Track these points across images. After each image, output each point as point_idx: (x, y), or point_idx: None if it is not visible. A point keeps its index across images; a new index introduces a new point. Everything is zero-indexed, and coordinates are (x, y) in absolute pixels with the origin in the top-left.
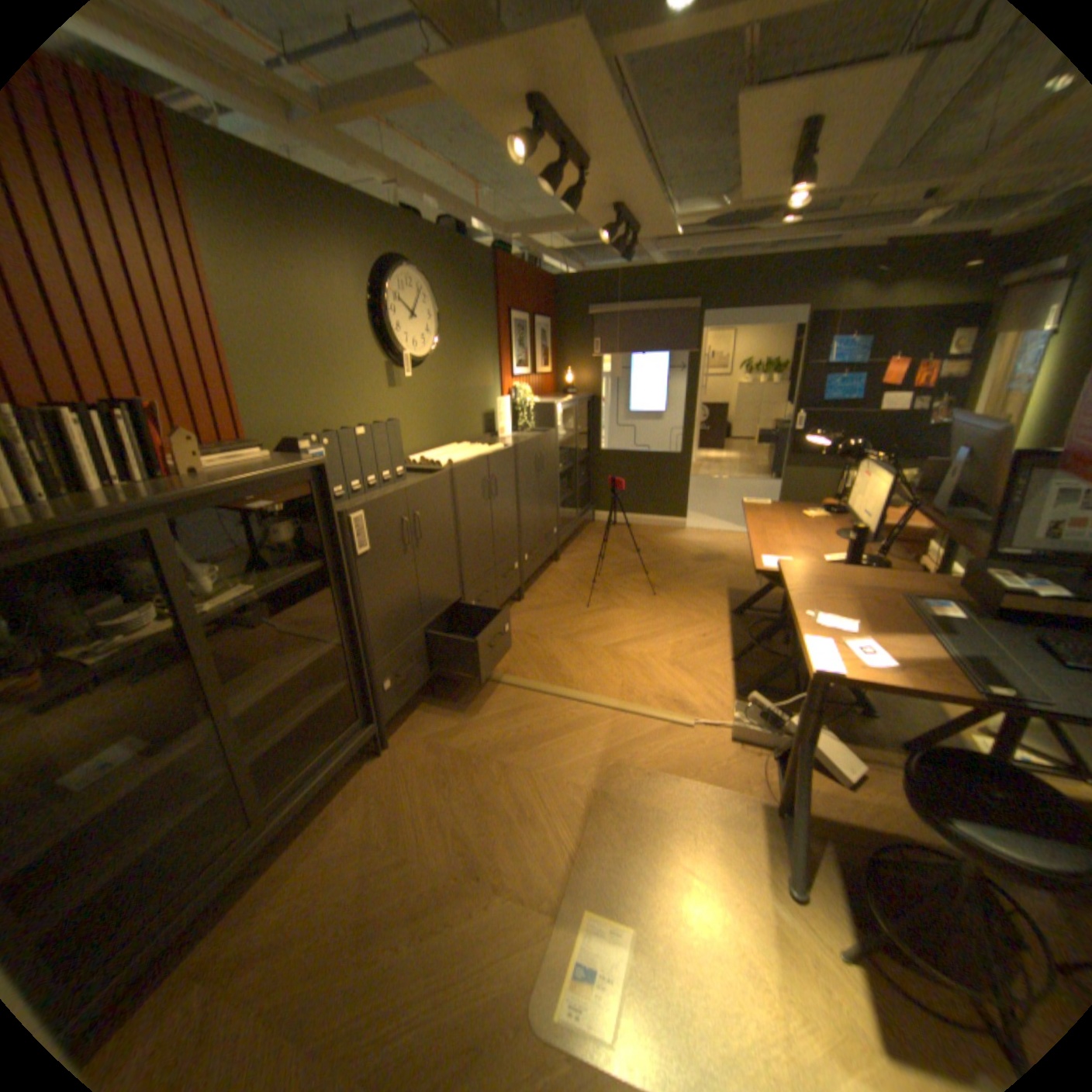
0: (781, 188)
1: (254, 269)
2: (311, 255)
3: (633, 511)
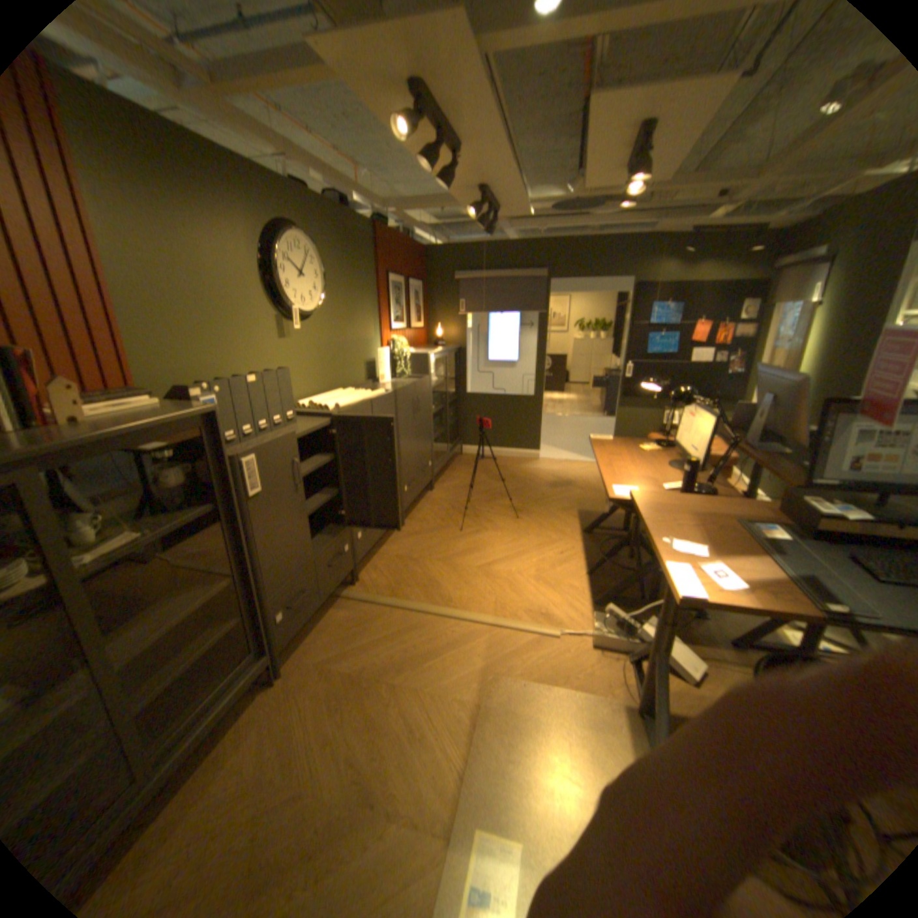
0: (614, 180)
1: (144, 223)
2: (202, 213)
3: (495, 444)
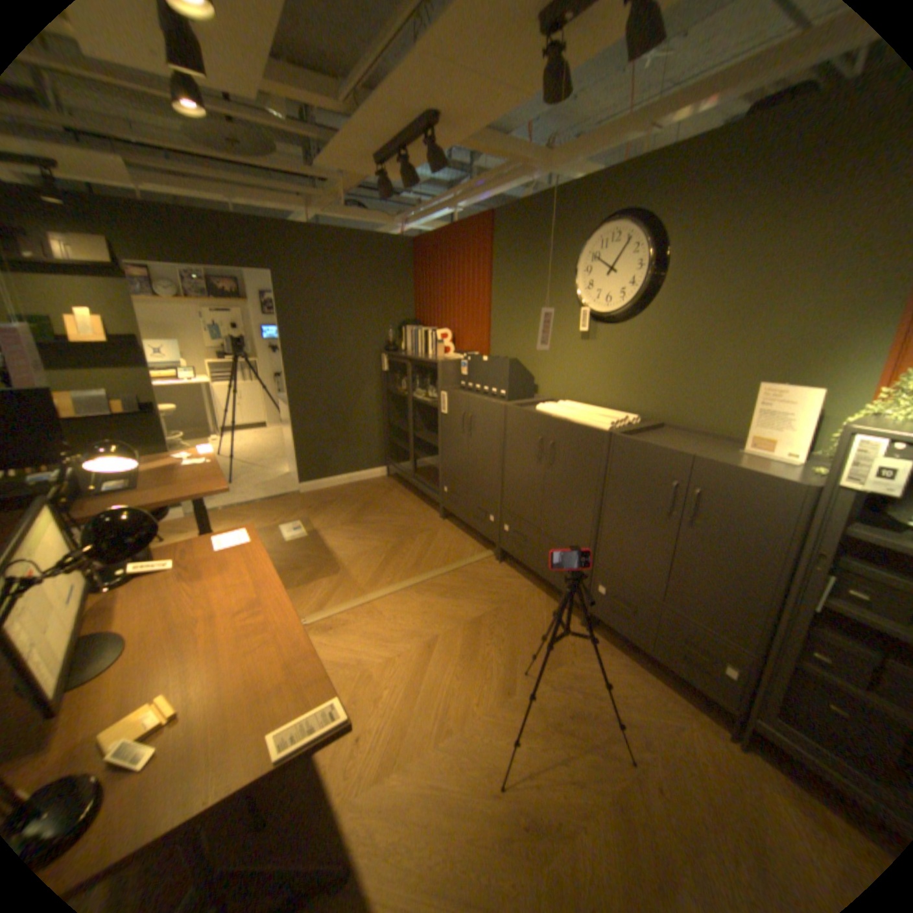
0: None
1: (511, 270)
2: (541, 249)
3: None
